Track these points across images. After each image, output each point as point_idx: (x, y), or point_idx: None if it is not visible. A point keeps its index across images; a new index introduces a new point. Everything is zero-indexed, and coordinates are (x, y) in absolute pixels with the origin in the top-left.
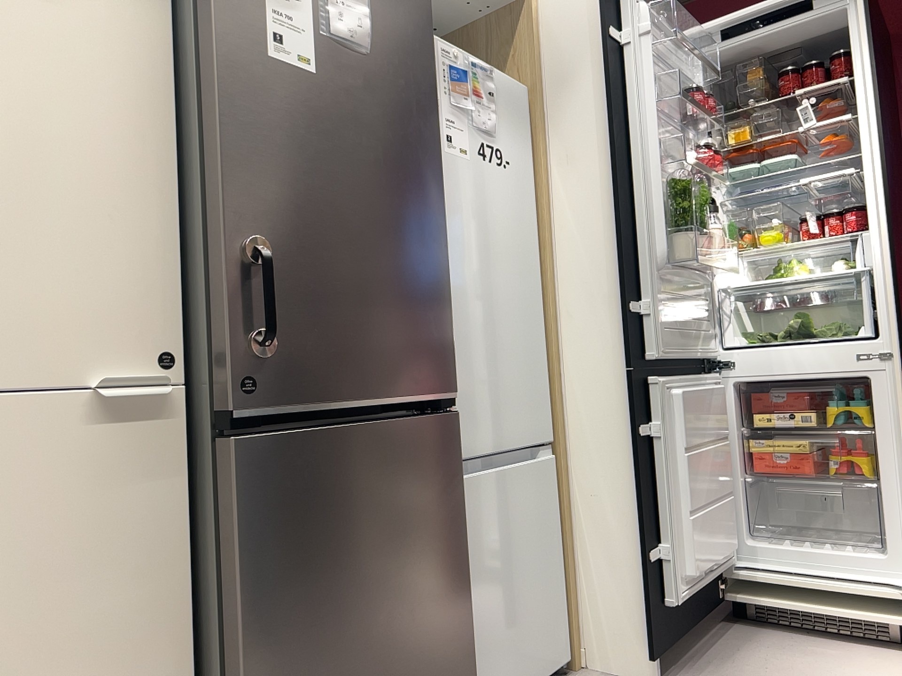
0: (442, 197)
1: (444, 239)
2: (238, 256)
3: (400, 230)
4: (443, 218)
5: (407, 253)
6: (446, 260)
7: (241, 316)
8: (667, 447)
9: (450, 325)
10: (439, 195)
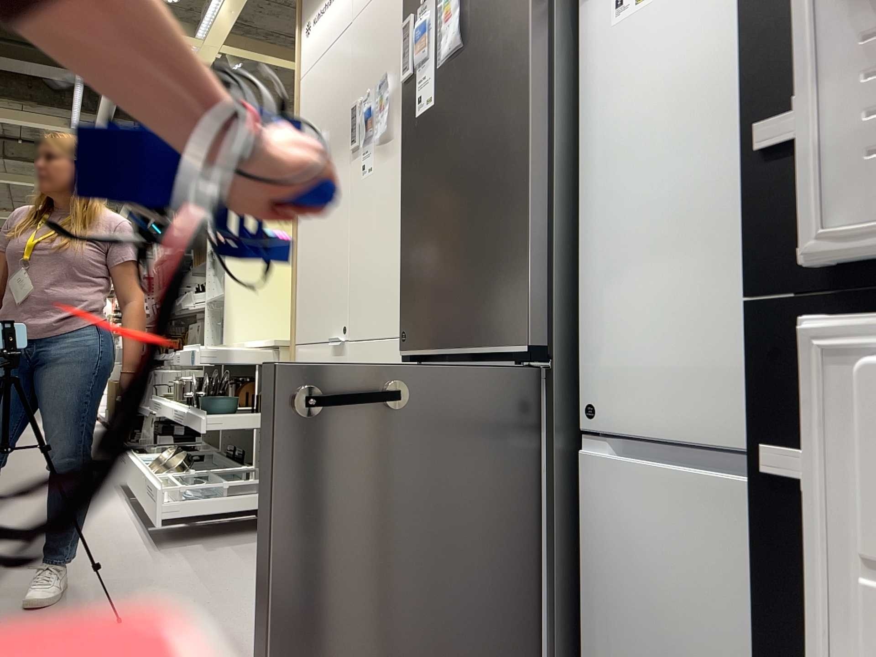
0: (529, 124)
1: (528, 173)
2: (404, 258)
3: (482, 191)
4: (528, 148)
5: (487, 210)
6: (528, 197)
7: (404, 294)
8: (846, 552)
9: (528, 271)
10: (524, 126)
